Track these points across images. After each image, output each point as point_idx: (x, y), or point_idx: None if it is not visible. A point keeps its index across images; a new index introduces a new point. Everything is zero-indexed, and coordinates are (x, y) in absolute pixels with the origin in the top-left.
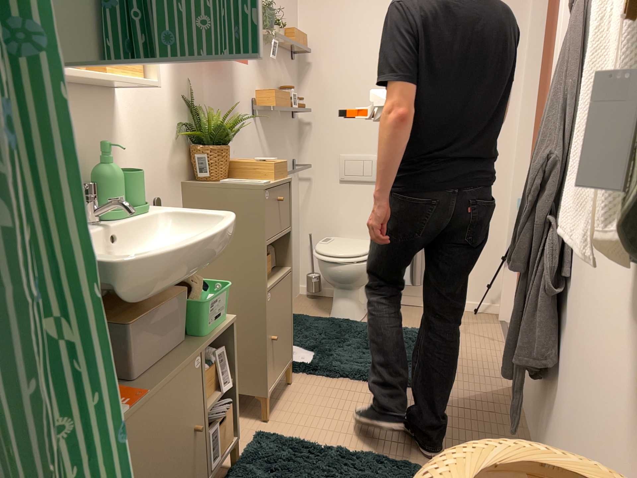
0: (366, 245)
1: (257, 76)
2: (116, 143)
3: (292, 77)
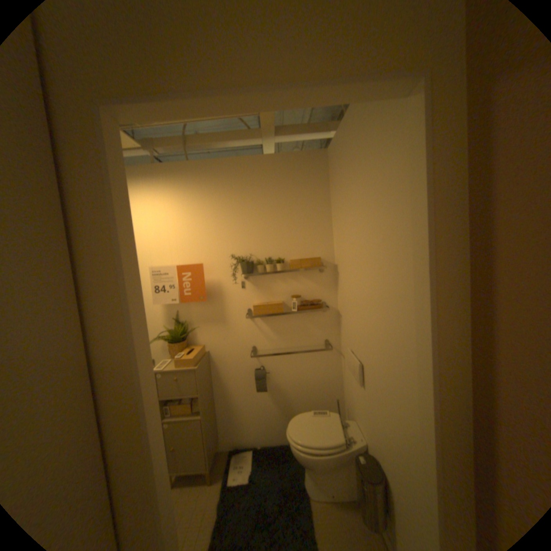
0: (327, 439)
1: (253, 293)
2: None
3: (319, 281)
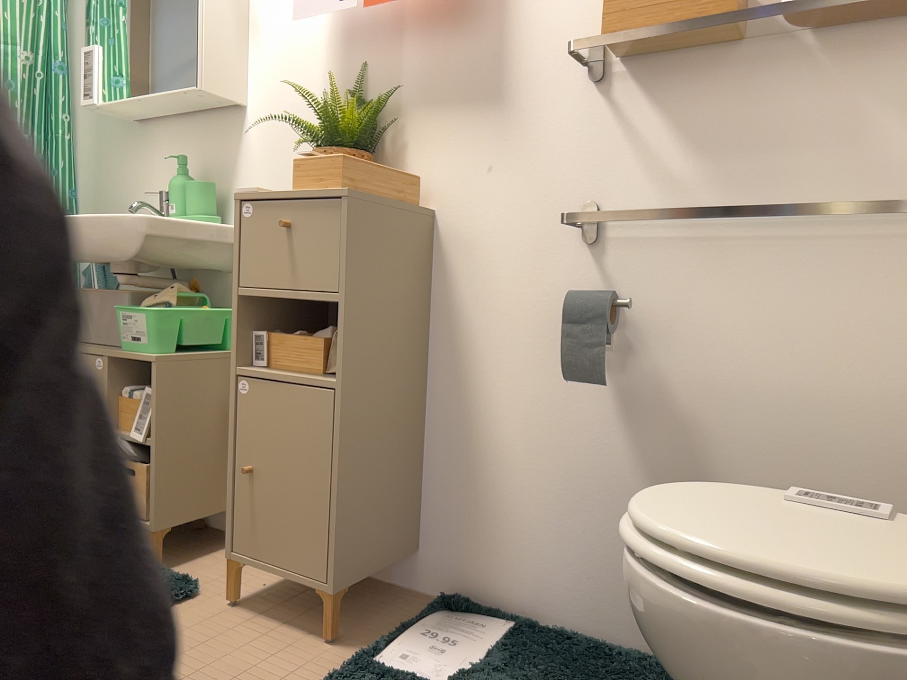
0: (833, 559)
1: None
2: (234, 160)
3: None
